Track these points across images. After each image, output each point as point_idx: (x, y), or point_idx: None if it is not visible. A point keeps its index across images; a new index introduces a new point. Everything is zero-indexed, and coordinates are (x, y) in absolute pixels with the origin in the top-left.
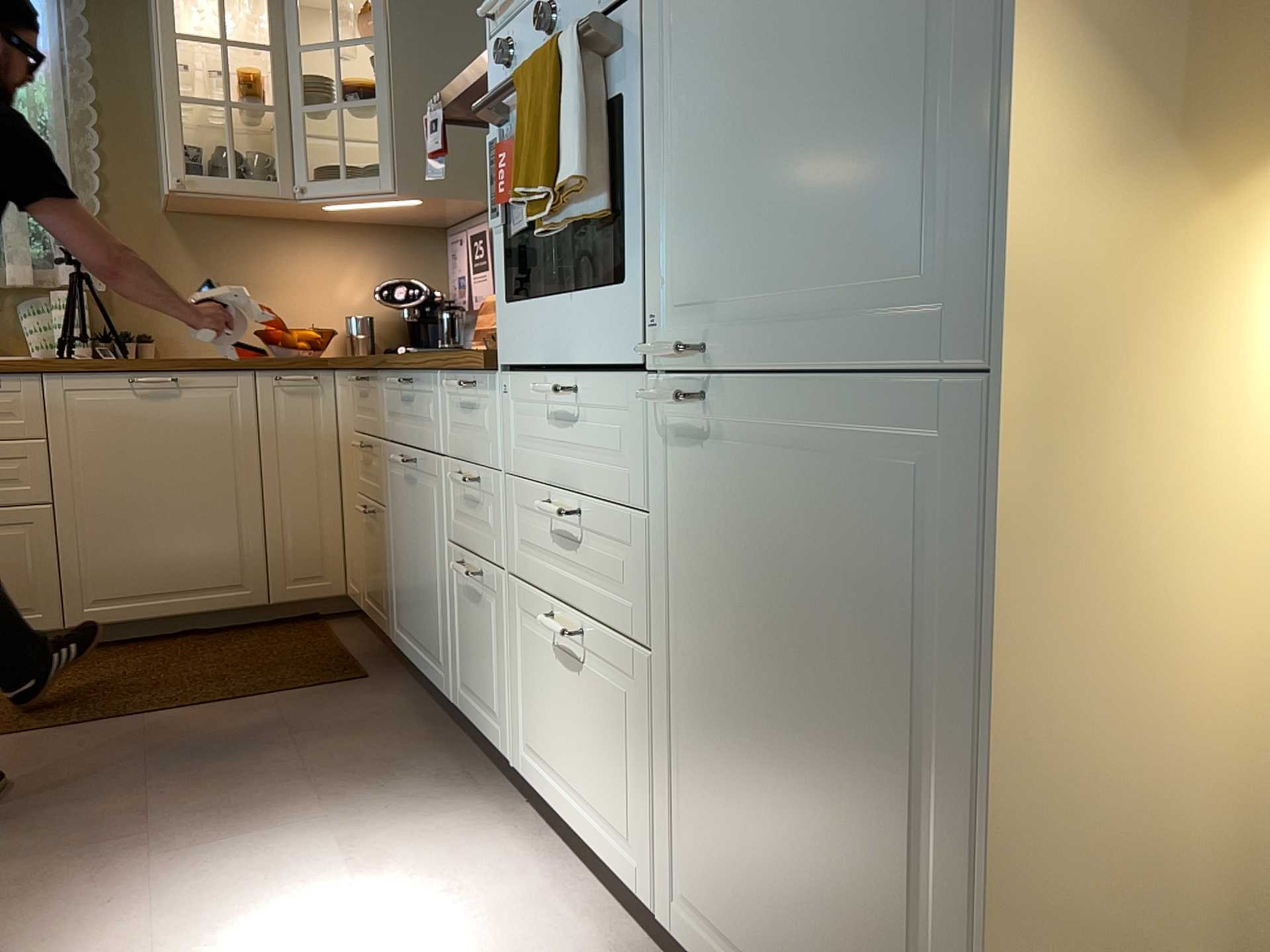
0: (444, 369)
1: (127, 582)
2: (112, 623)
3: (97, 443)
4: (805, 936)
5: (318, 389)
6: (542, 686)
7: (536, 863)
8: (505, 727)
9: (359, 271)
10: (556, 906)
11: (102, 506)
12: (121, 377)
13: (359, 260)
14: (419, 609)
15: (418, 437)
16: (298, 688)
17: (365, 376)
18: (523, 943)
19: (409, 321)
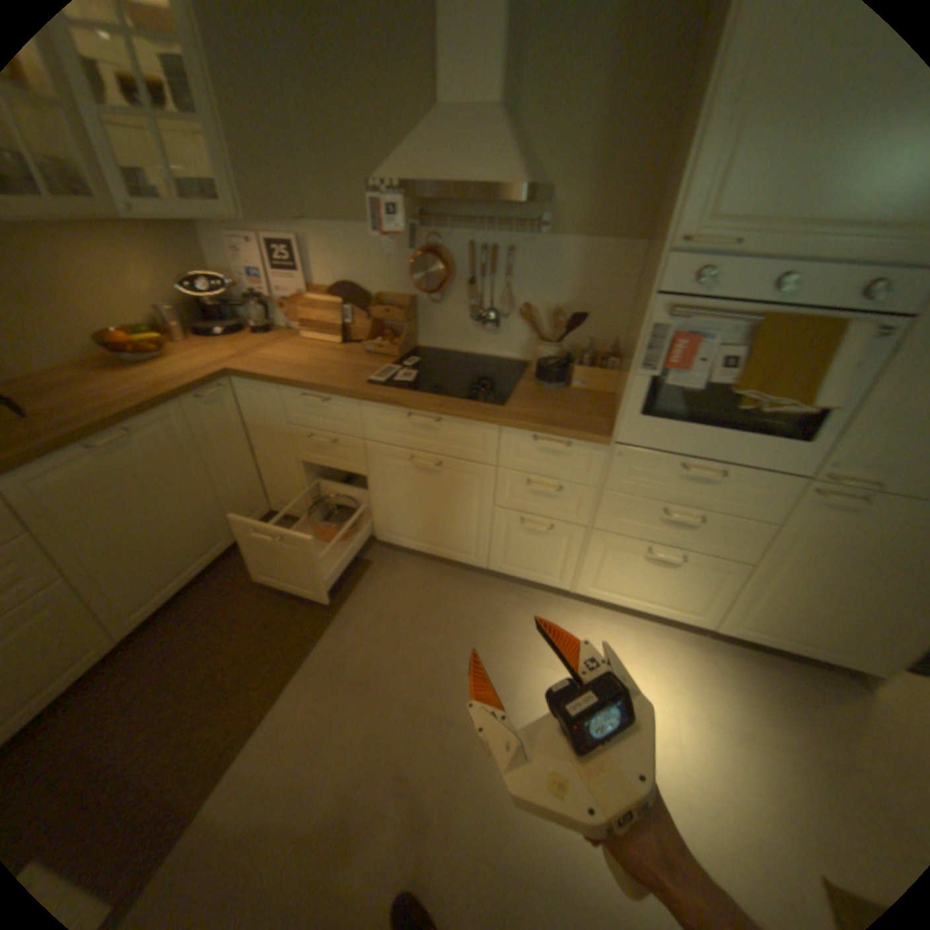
0: (527, 431)
1: (145, 588)
2: (146, 617)
3: (76, 511)
4: (828, 631)
5: (221, 394)
6: (619, 568)
7: (606, 623)
8: (563, 579)
9: (136, 263)
10: (639, 636)
11: (104, 554)
12: (71, 448)
13: (132, 253)
14: (433, 530)
15: (447, 451)
16: (349, 590)
17: (321, 397)
18: (658, 659)
19: (197, 303)
